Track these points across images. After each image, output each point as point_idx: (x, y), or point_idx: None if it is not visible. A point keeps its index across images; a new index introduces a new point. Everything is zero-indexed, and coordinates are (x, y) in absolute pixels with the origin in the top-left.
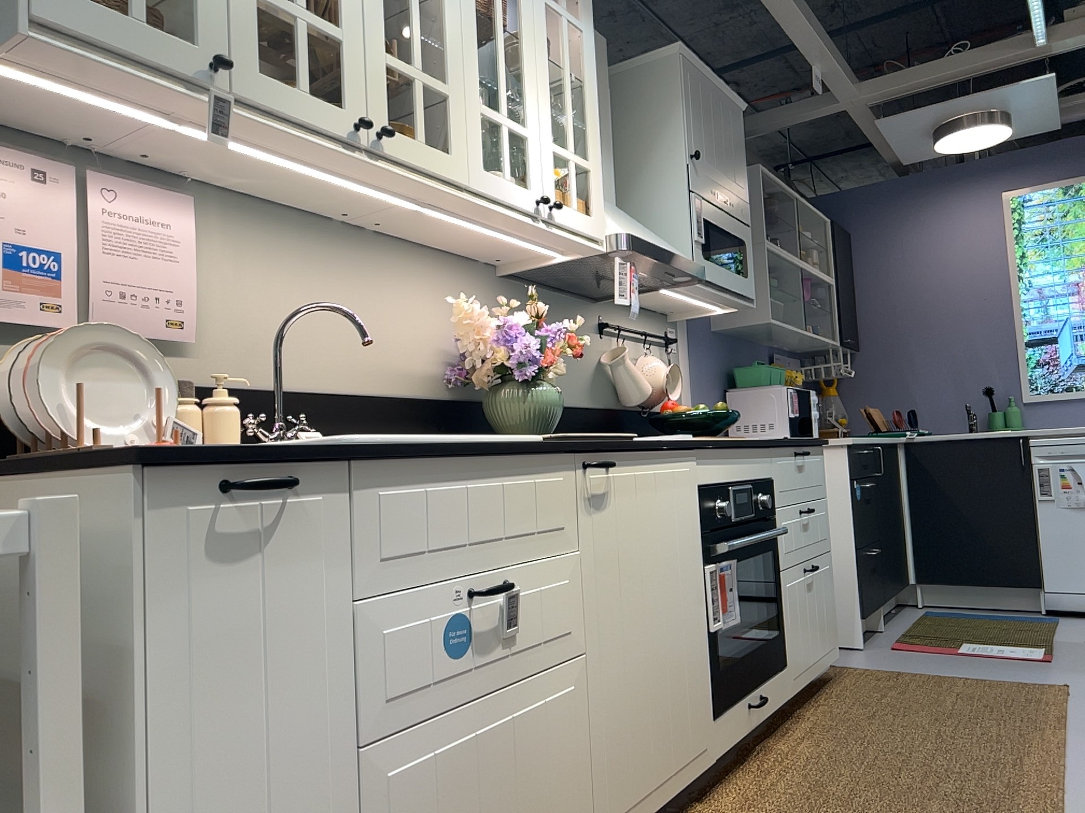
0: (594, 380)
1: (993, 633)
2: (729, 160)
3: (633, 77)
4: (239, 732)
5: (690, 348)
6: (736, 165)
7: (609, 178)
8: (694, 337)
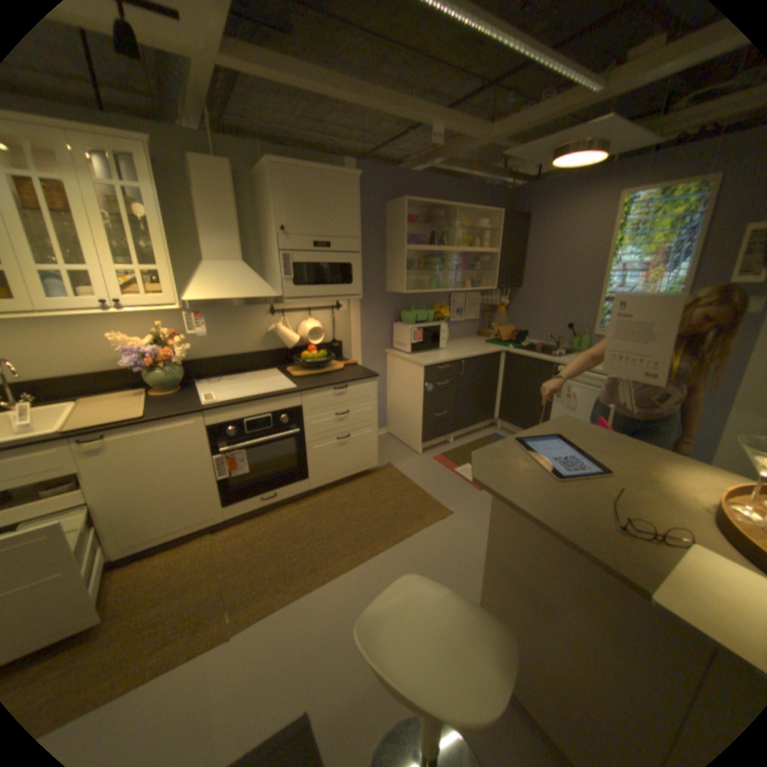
0: (263, 338)
1: None
2: (331, 217)
3: (261, 173)
4: None
5: (360, 305)
6: (340, 217)
7: (231, 247)
8: (363, 299)
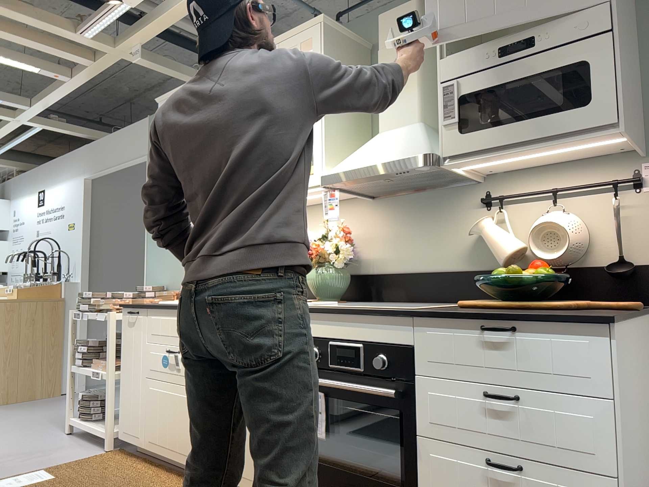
0: (469, 248)
1: None
2: None
3: None
4: (130, 361)
5: None
6: None
7: (407, 107)
8: None
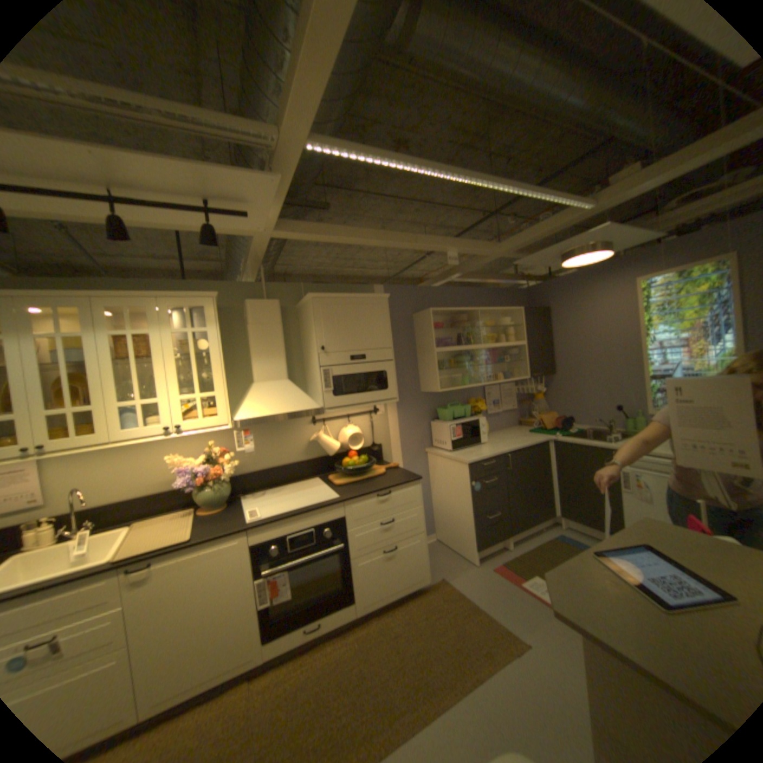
0: (305, 447)
1: None
2: (365, 334)
3: (305, 307)
4: None
5: (396, 407)
6: (373, 333)
7: (278, 369)
8: (399, 402)
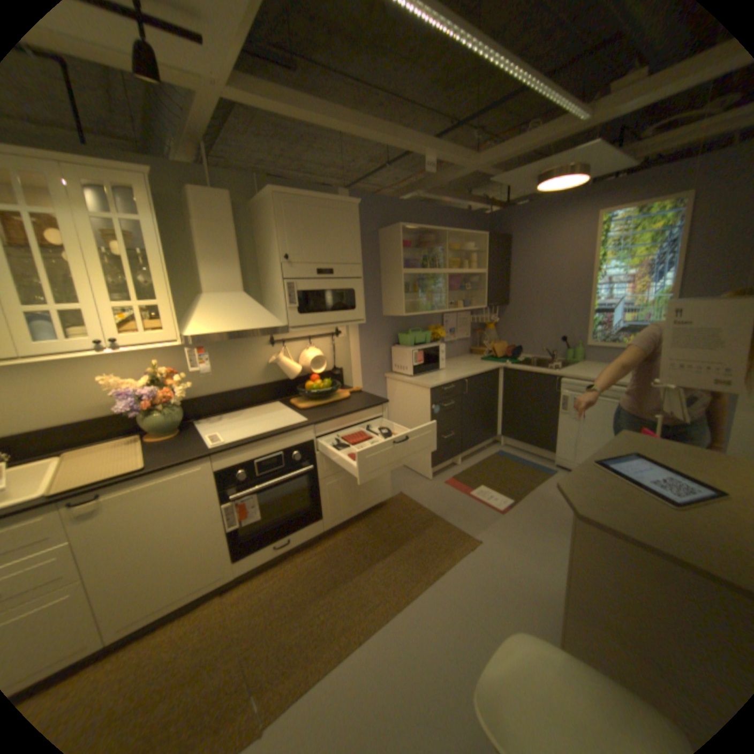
0: (263, 370)
1: (506, 481)
2: (333, 244)
3: (261, 204)
4: None
5: (358, 331)
6: (342, 245)
7: (232, 278)
8: (361, 325)
